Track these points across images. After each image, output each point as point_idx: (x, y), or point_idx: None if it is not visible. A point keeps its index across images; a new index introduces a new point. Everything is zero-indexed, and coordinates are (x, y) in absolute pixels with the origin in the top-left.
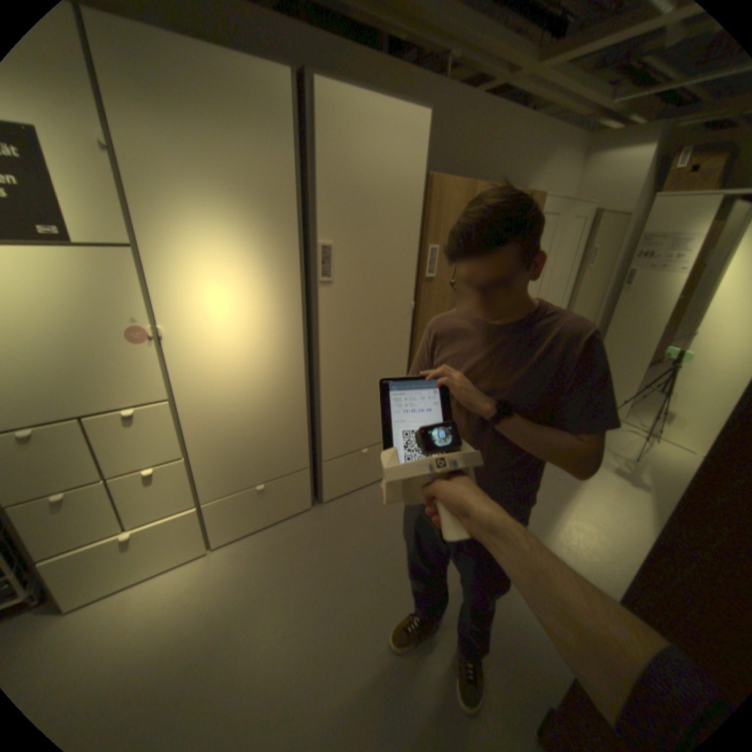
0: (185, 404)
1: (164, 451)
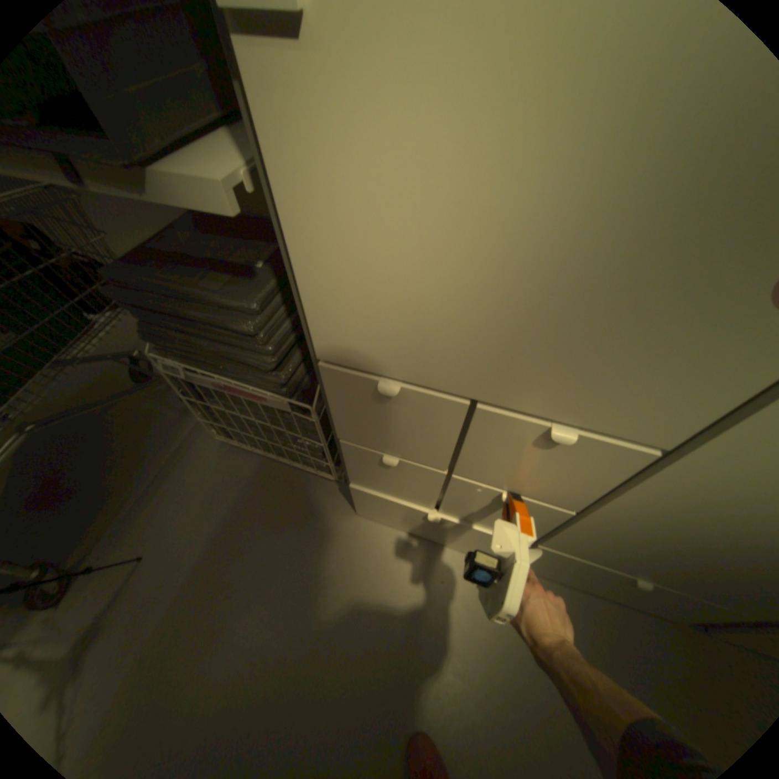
0: (692, 472)
1: (560, 494)
